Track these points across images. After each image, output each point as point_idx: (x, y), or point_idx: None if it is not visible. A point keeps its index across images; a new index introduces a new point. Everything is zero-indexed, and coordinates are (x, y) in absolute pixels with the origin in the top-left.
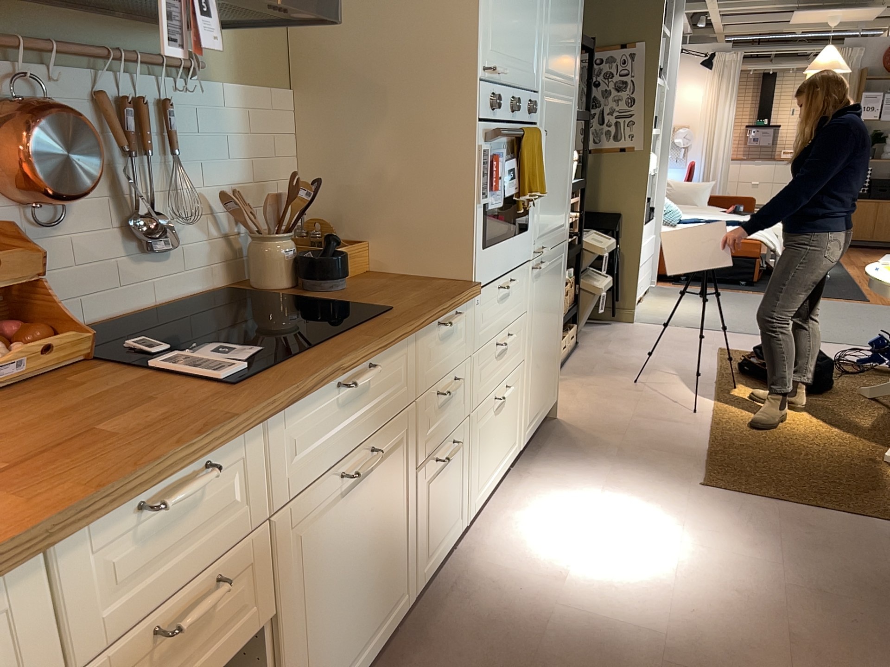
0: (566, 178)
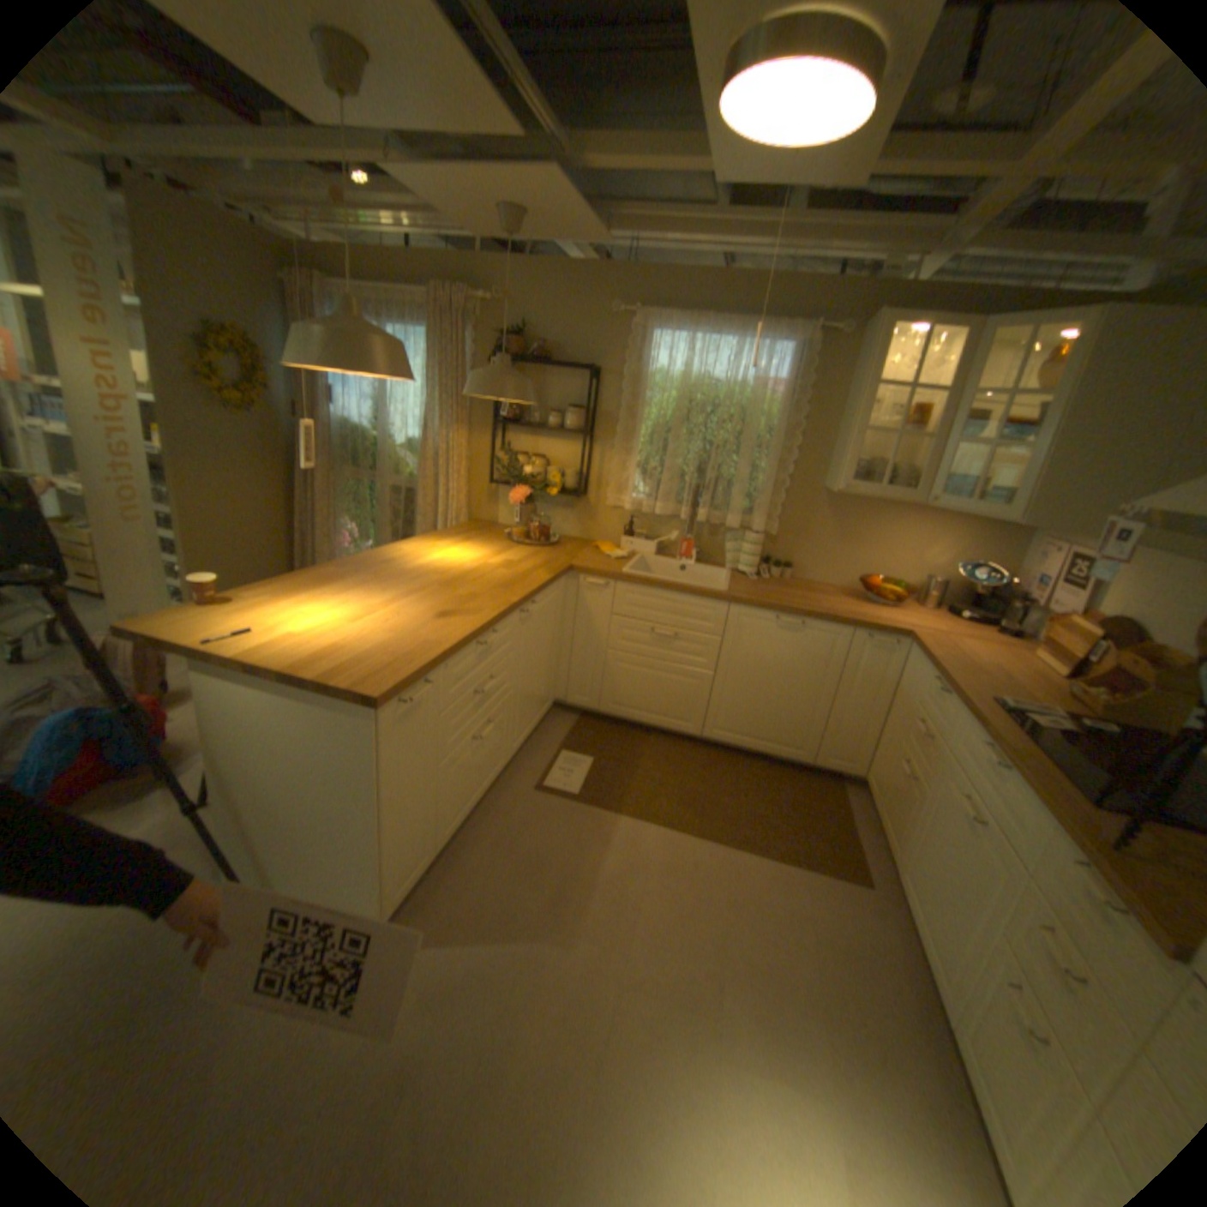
0: None
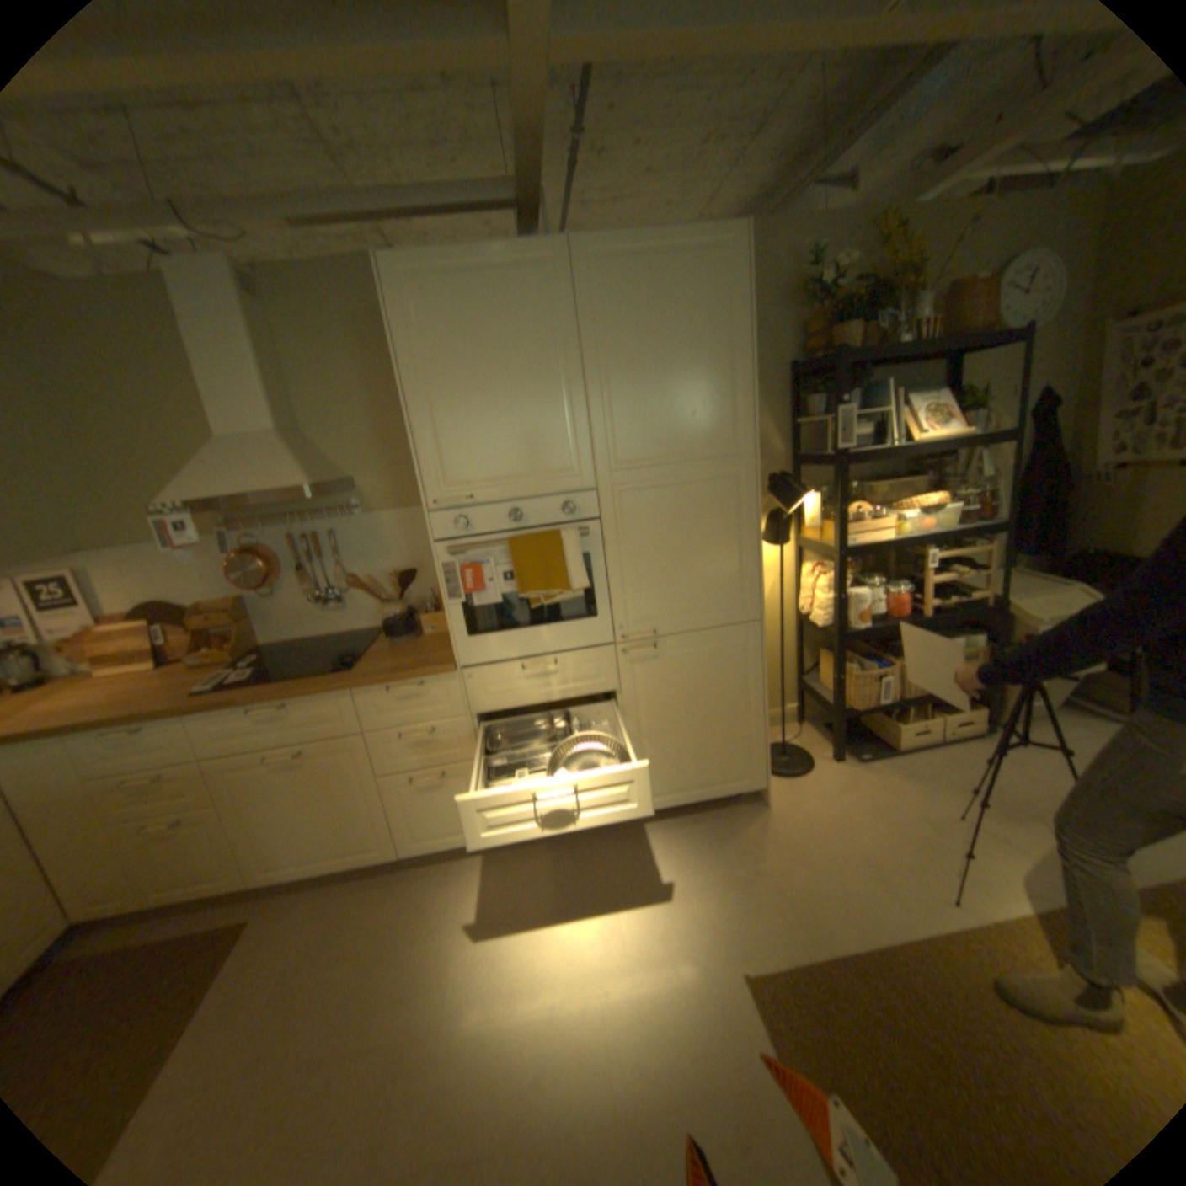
0: (729, 557)
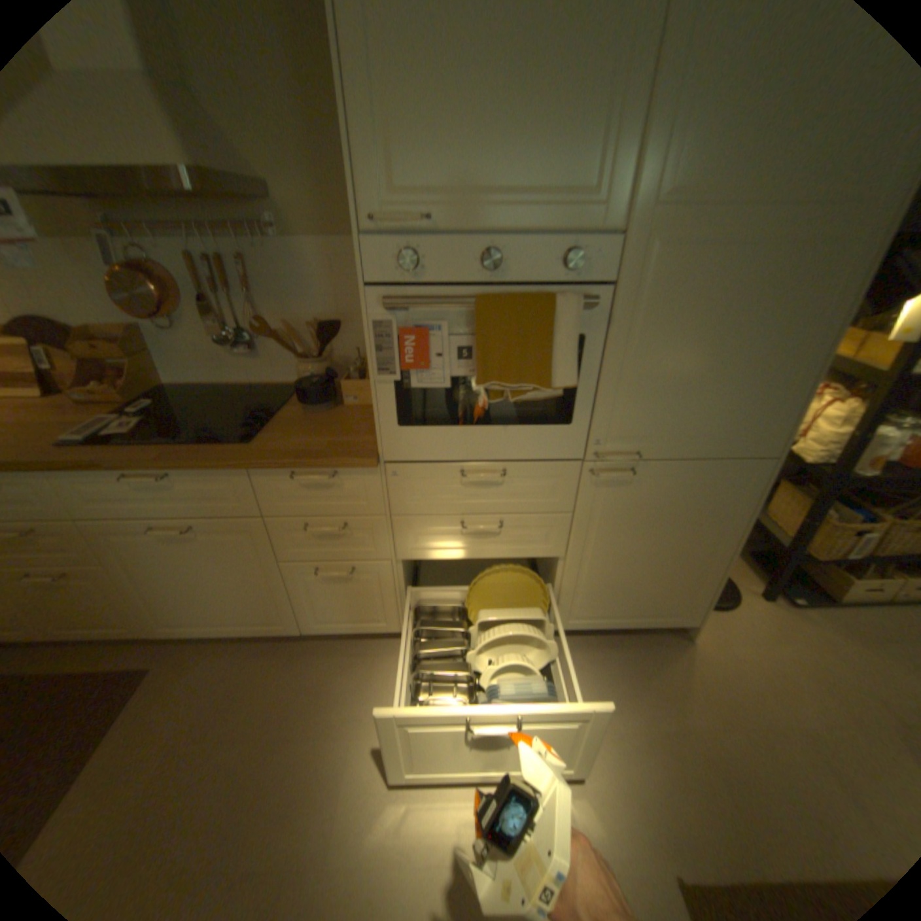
0: (782, 368)
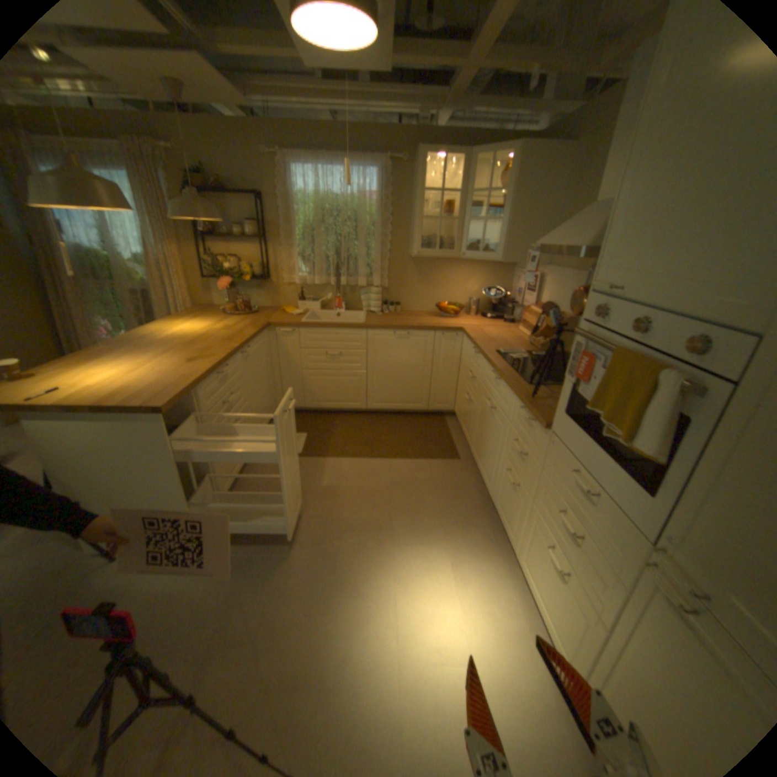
0: None
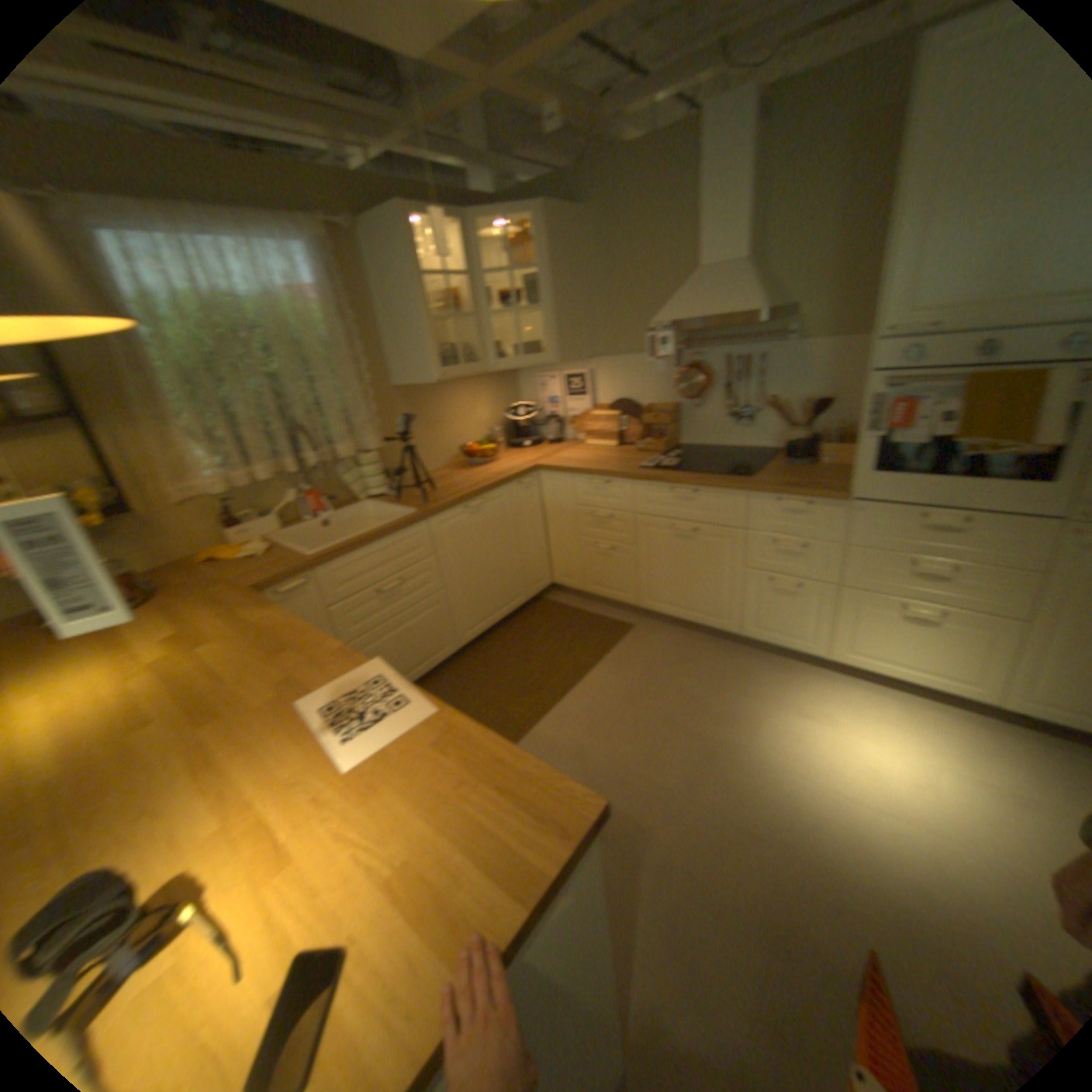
0: None
